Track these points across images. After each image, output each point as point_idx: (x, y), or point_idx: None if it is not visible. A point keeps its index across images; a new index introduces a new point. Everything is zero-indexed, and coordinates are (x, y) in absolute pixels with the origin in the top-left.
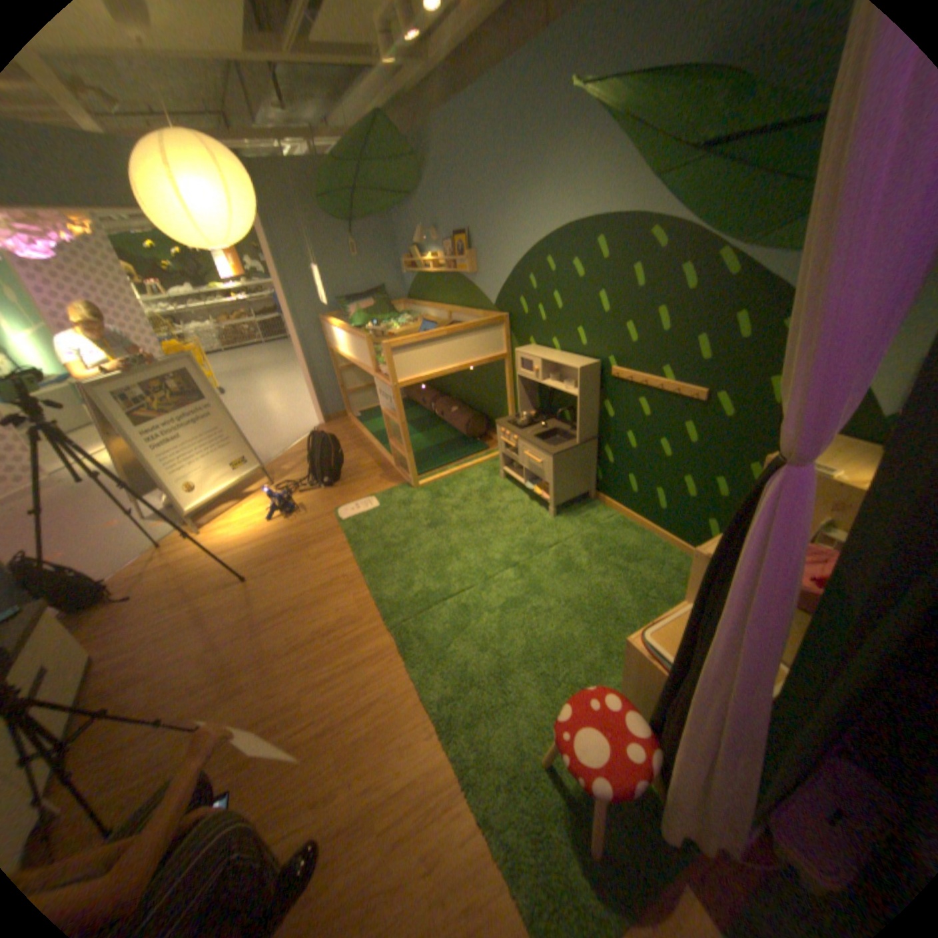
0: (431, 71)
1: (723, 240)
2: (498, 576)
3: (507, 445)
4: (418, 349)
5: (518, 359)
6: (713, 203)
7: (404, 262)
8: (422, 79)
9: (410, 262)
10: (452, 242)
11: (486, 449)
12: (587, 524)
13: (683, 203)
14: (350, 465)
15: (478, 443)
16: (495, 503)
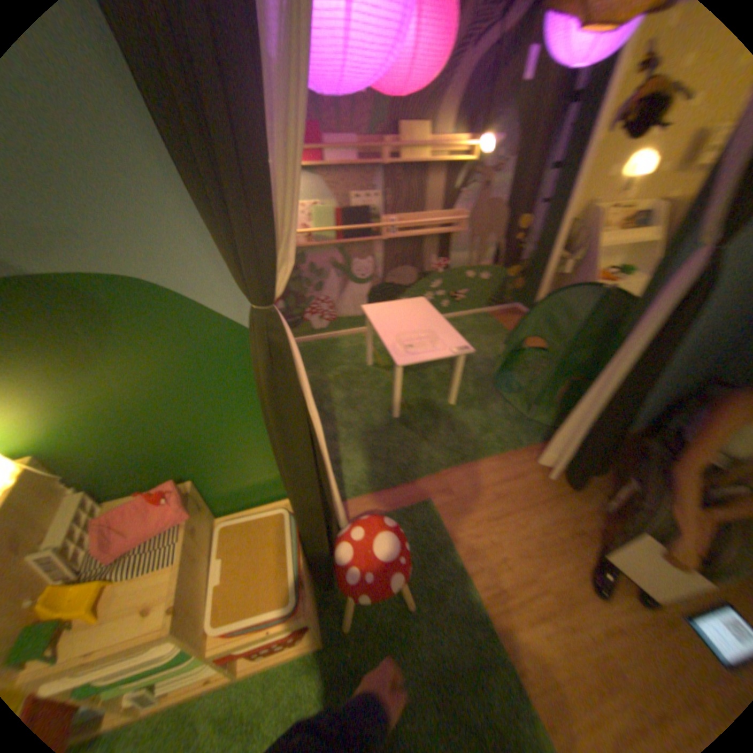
0: None
1: None
2: None
3: None
4: None
5: None
6: None
7: None
8: None
9: None
10: None
11: None
12: None
13: None
14: None
15: None
16: None
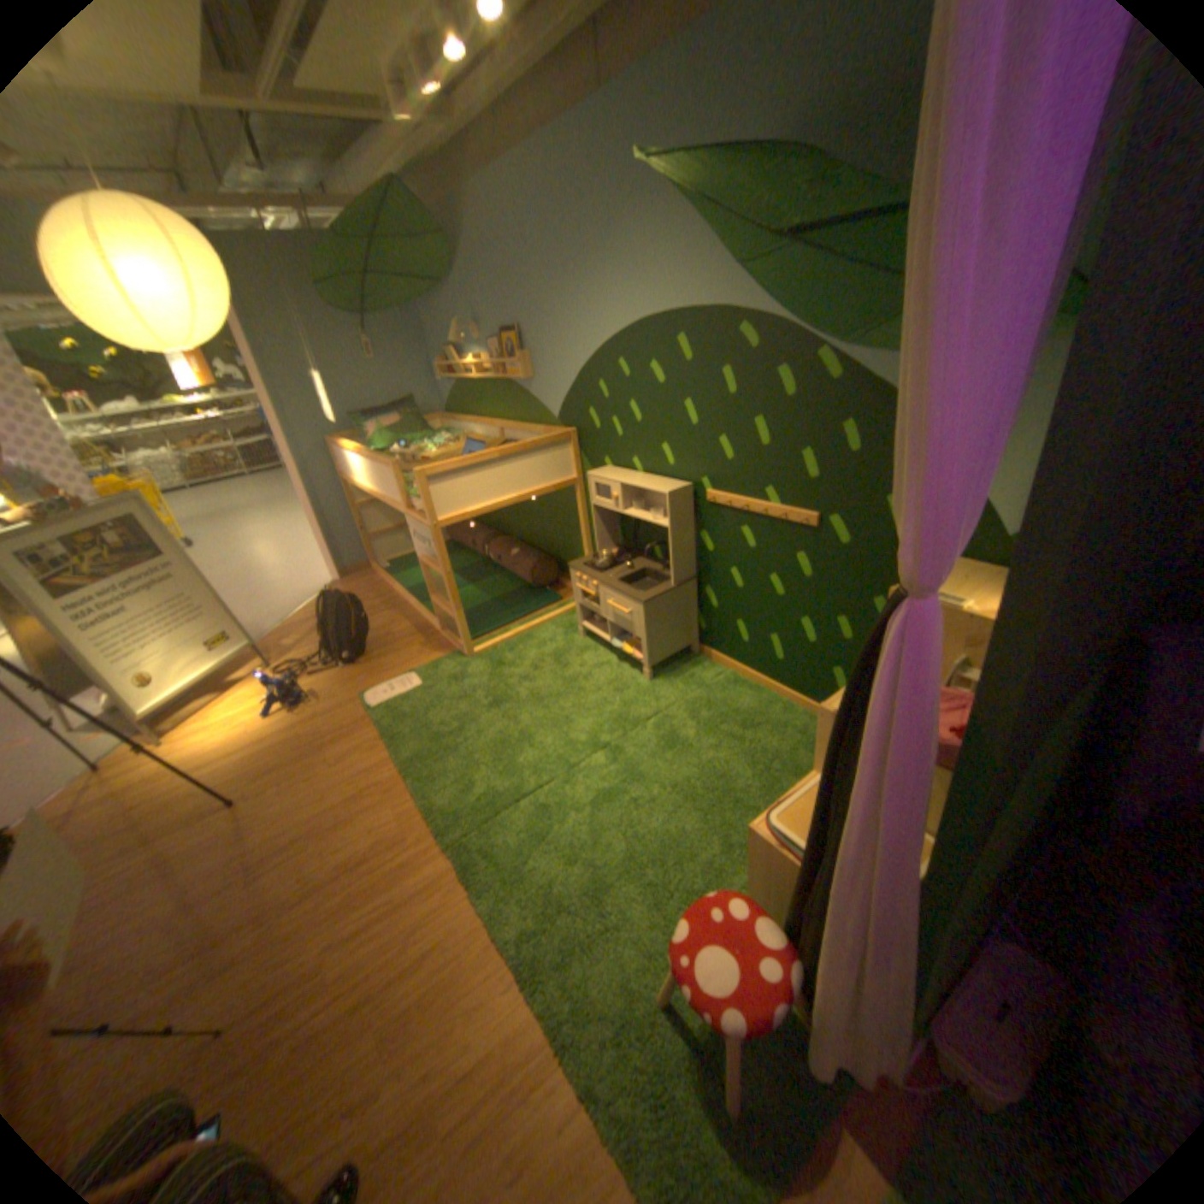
0: (460, 131)
1: (820, 339)
2: (584, 762)
3: (585, 594)
4: (463, 477)
5: (592, 485)
6: (805, 297)
7: (437, 366)
8: (448, 141)
9: (445, 366)
10: (499, 341)
11: (559, 600)
12: (692, 686)
13: (772, 296)
14: (379, 633)
15: (548, 593)
16: (575, 668)
